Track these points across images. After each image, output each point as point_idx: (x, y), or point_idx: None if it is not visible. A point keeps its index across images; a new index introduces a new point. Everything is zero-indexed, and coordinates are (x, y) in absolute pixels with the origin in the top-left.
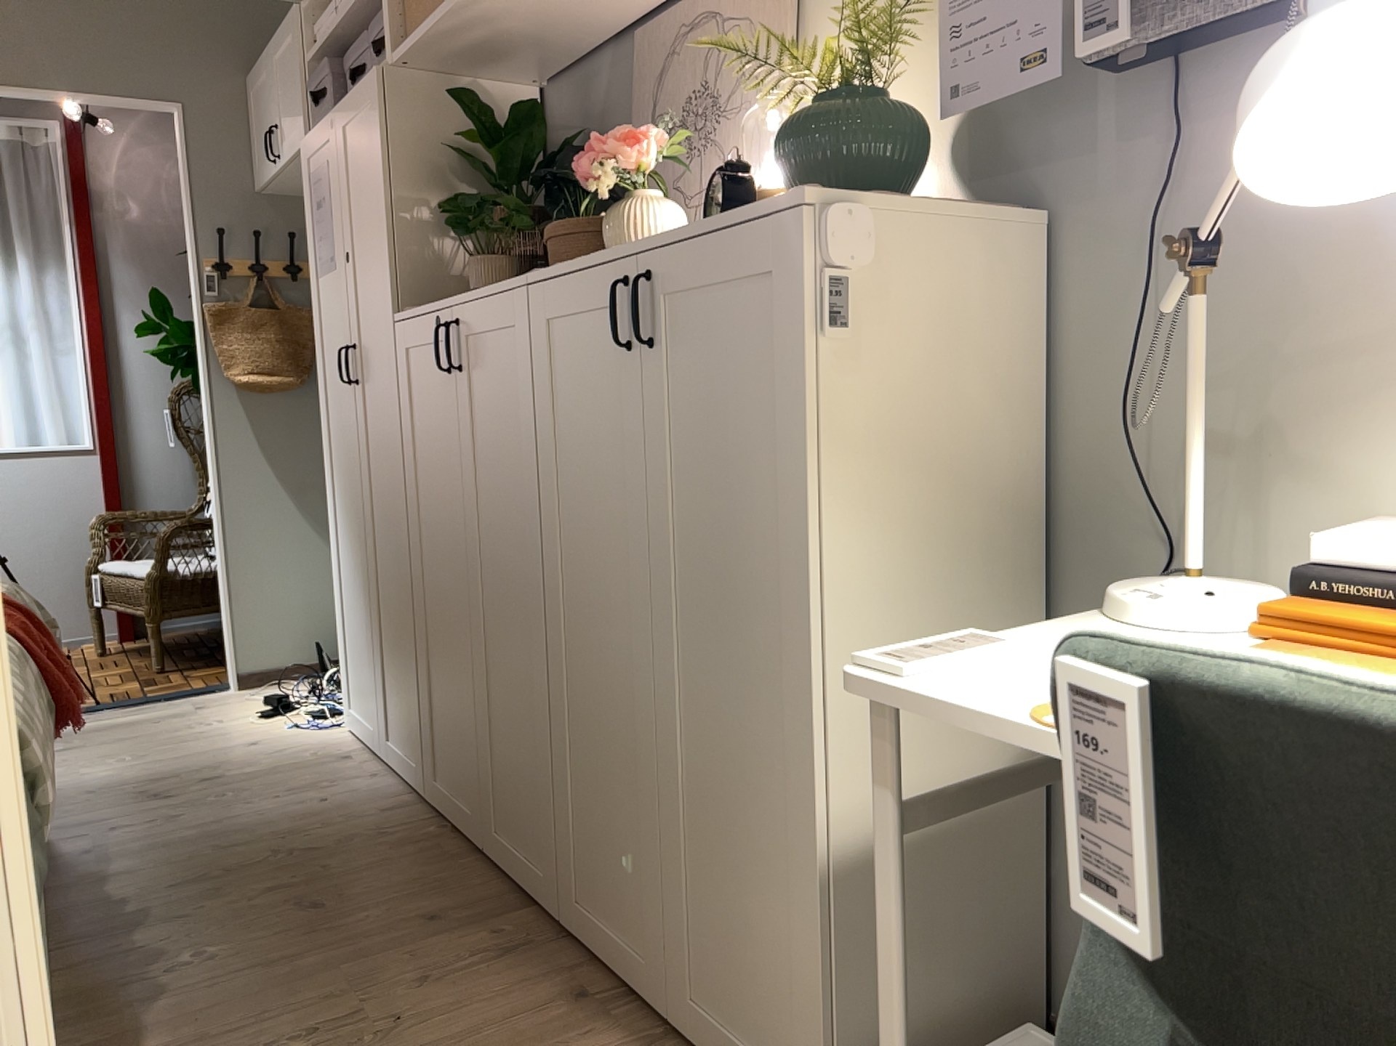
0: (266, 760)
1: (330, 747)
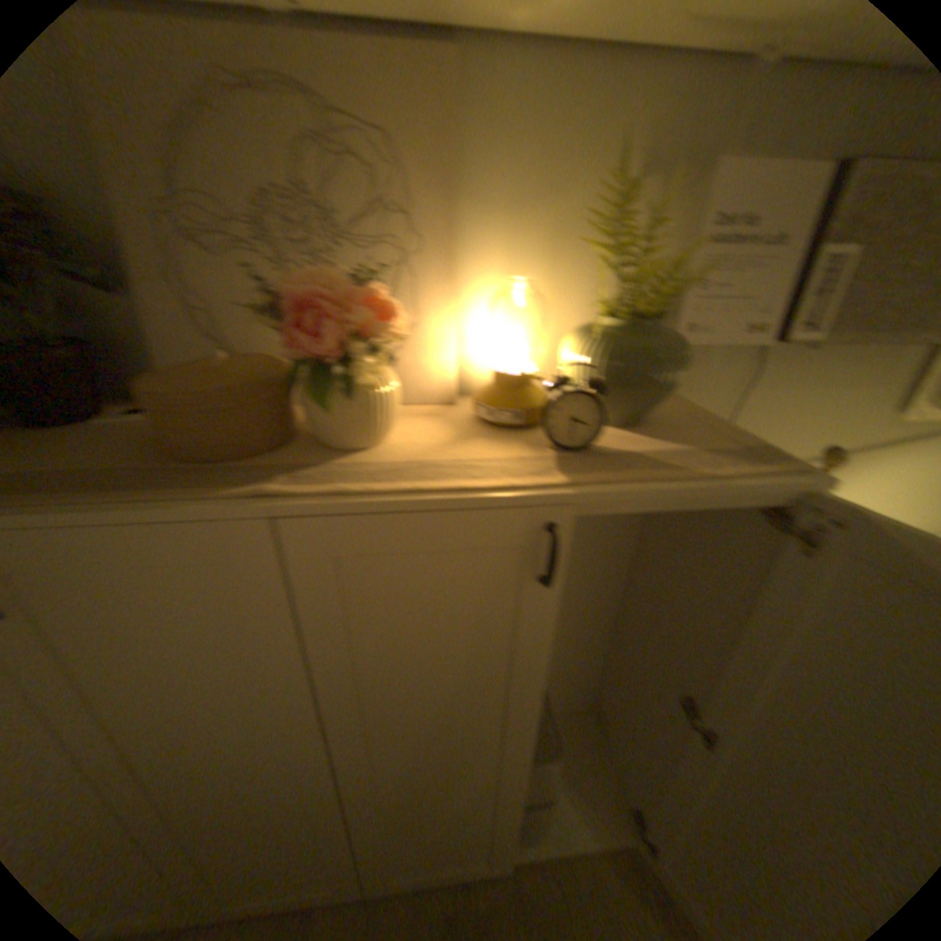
0: None
1: None
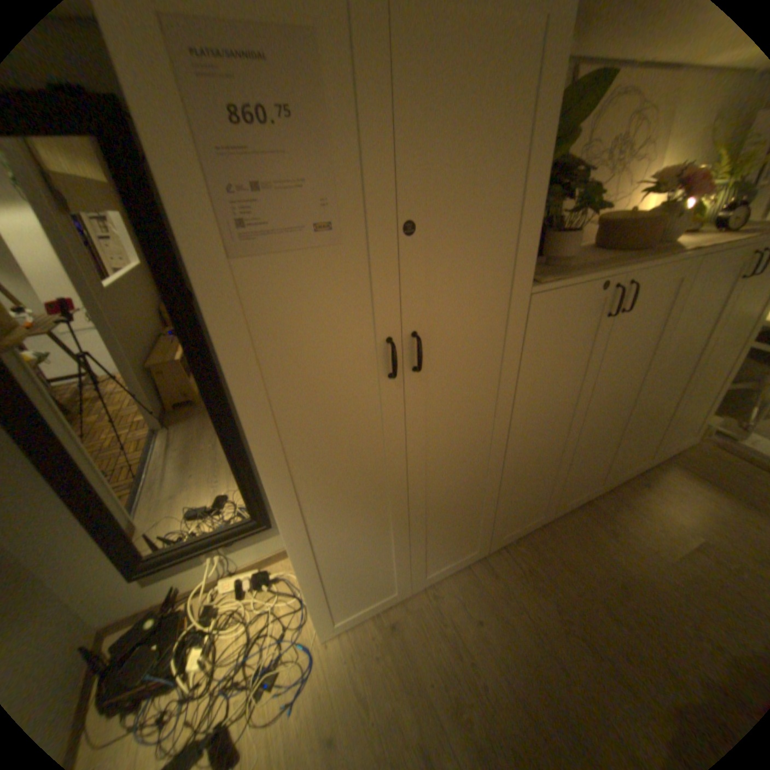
0: (383, 705)
1: (365, 647)
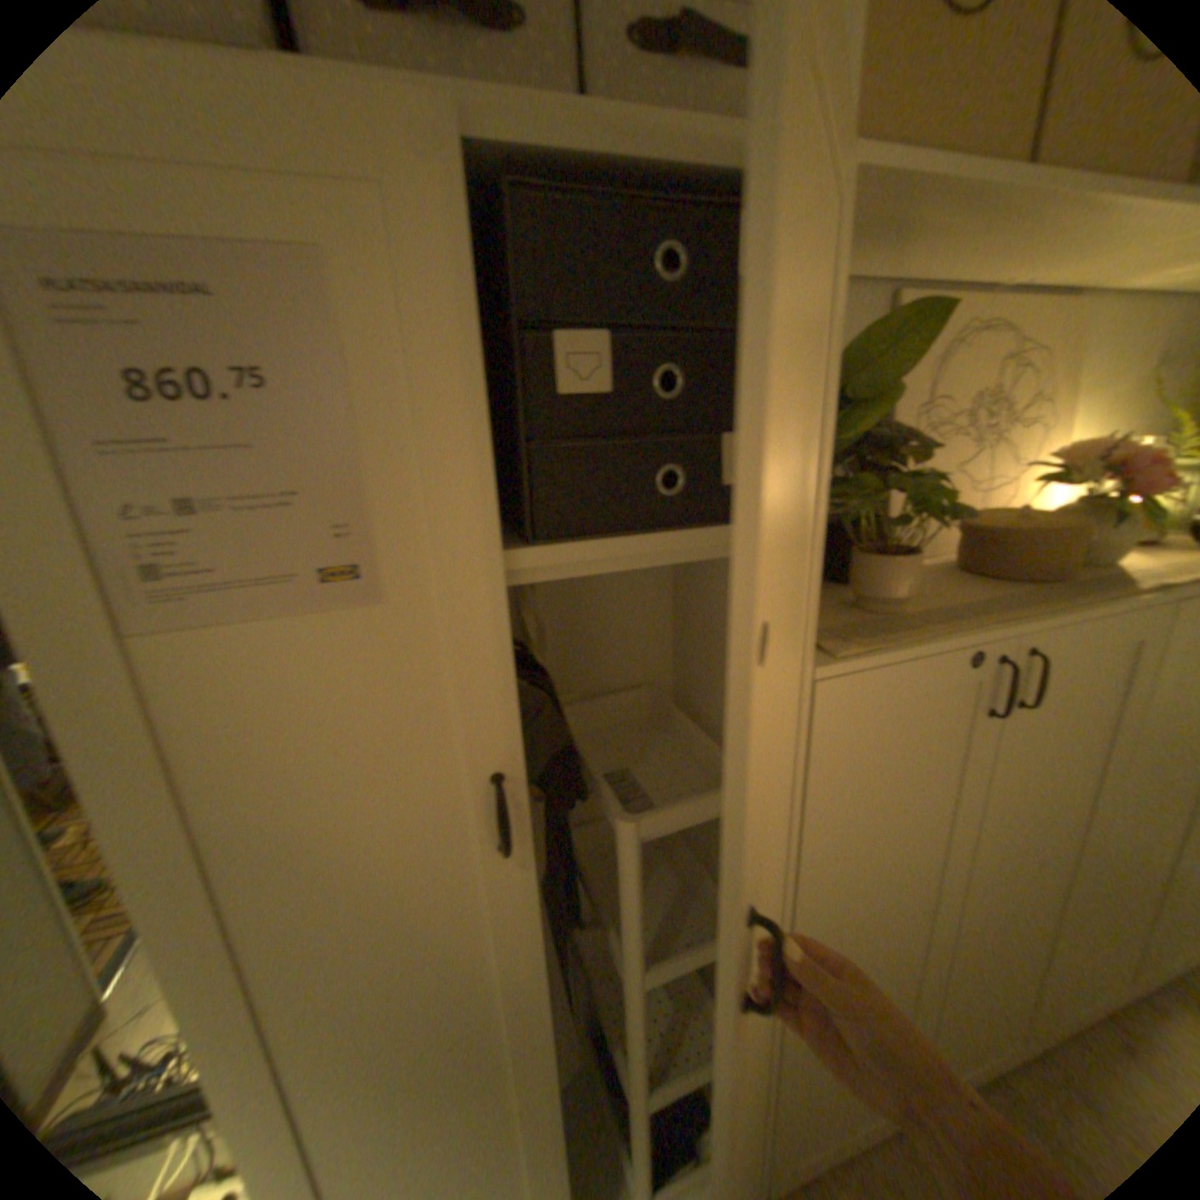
0: None
1: None
